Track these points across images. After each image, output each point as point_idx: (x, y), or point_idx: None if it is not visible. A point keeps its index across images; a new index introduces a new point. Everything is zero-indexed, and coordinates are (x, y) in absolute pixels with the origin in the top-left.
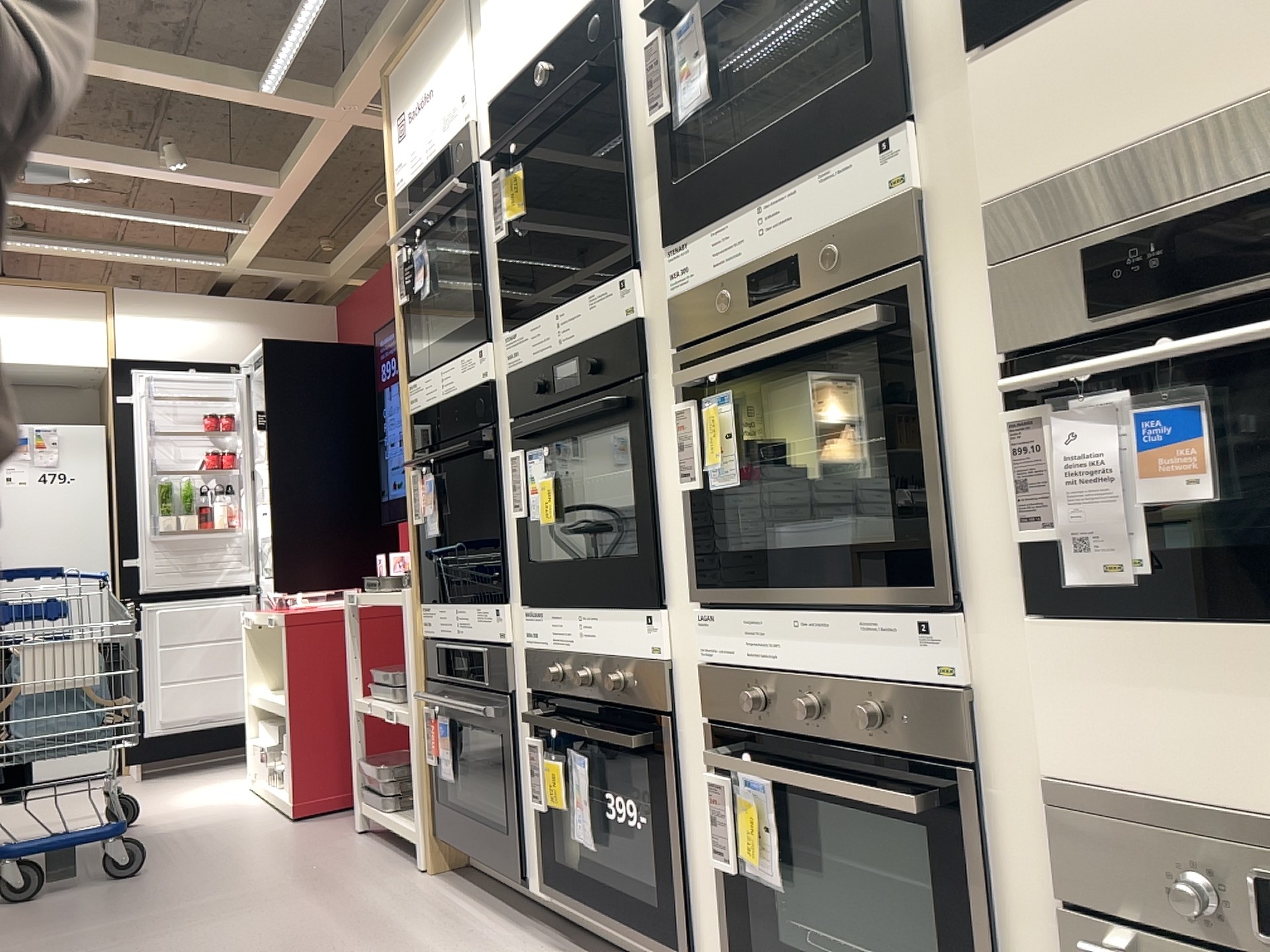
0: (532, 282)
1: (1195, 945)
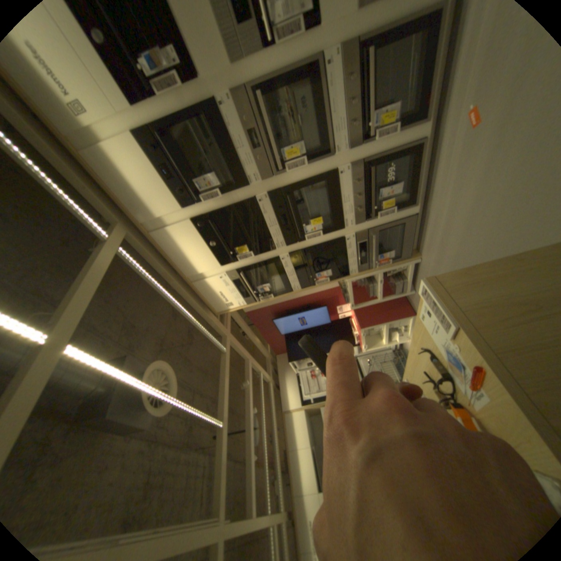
0: (263, 243)
1: None
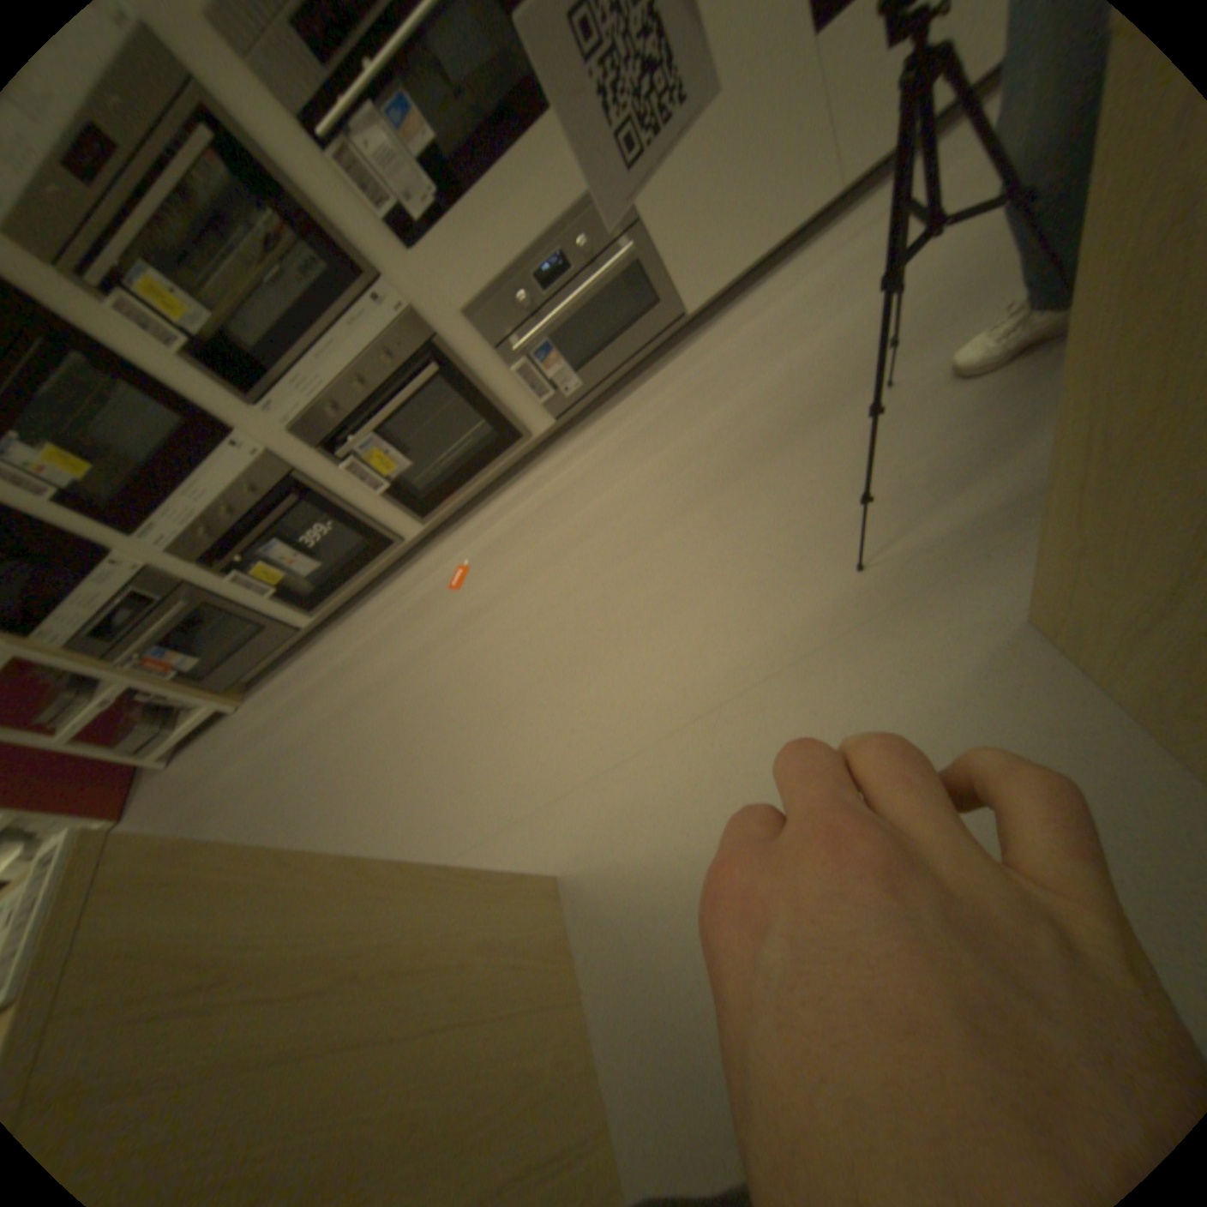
0: None
1: (529, 316)
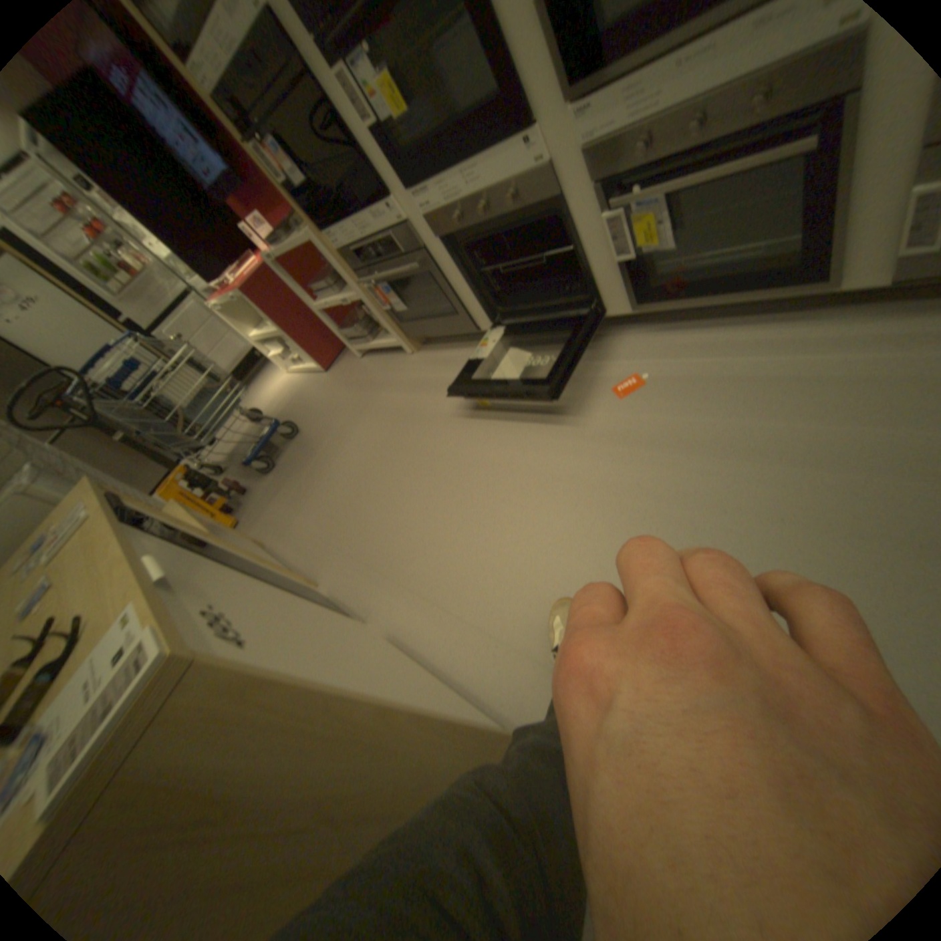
0: None
1: None
